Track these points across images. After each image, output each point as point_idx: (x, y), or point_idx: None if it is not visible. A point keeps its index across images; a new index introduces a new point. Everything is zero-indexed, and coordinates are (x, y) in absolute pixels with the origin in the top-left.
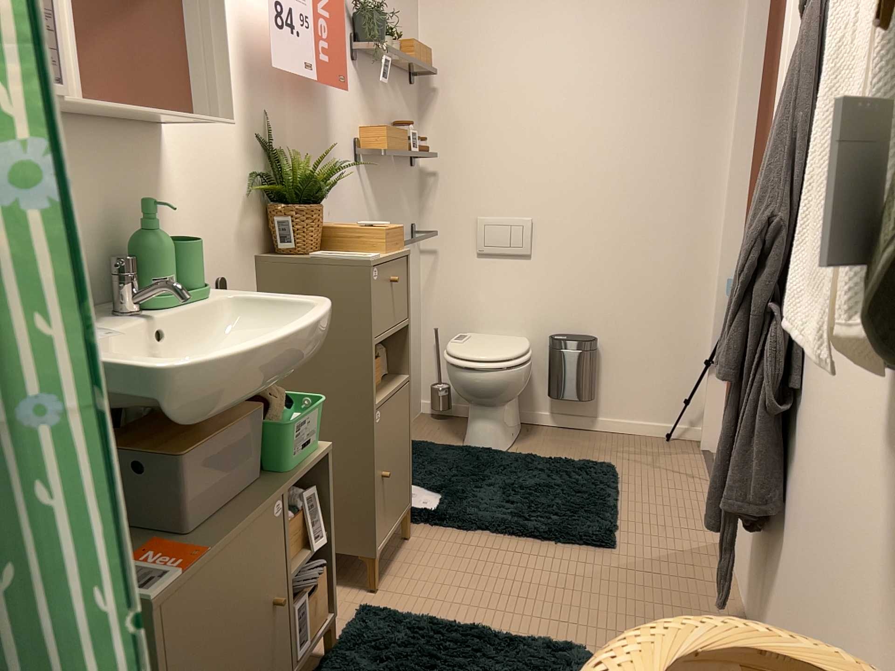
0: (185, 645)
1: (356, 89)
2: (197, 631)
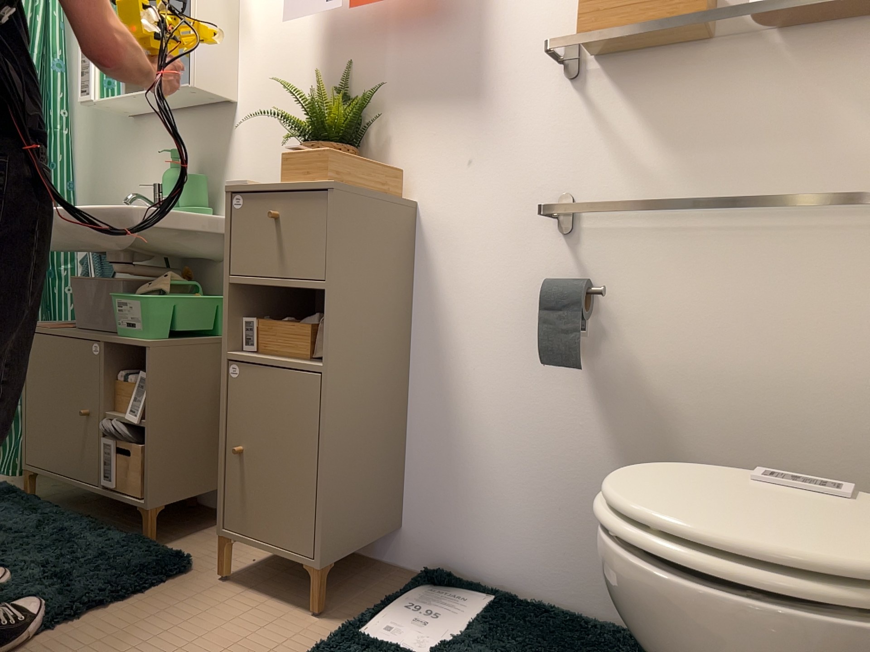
0: (42, 363)
1: None
2: (47, 364)
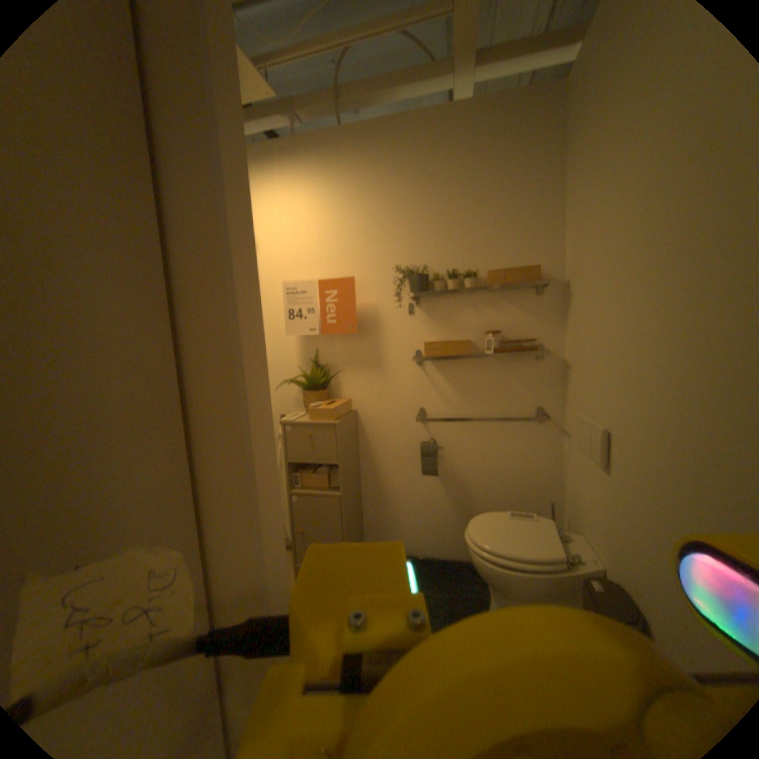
0: None
1: (420, 317)
2: None
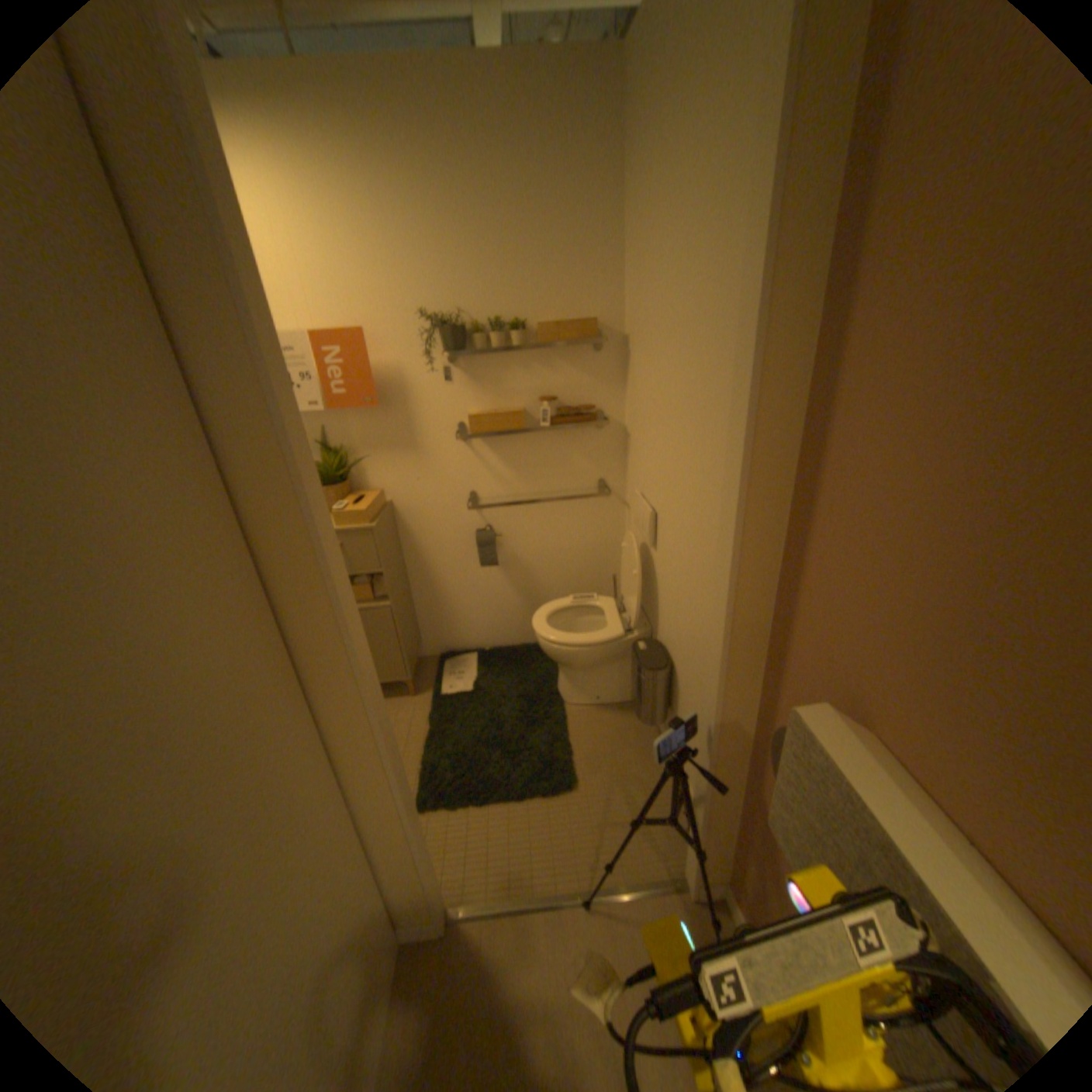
0: None
1: (459, 383)
2: None
